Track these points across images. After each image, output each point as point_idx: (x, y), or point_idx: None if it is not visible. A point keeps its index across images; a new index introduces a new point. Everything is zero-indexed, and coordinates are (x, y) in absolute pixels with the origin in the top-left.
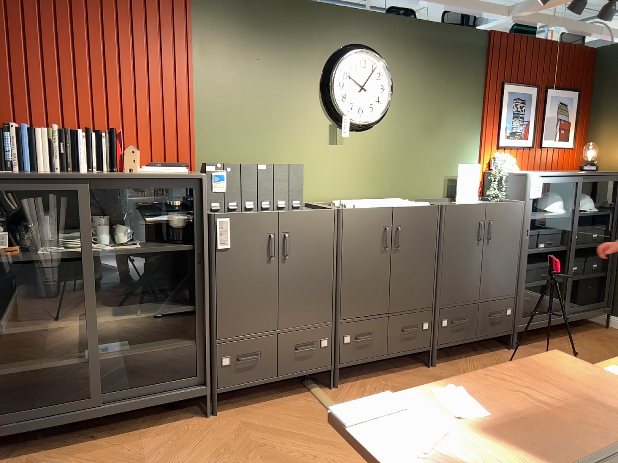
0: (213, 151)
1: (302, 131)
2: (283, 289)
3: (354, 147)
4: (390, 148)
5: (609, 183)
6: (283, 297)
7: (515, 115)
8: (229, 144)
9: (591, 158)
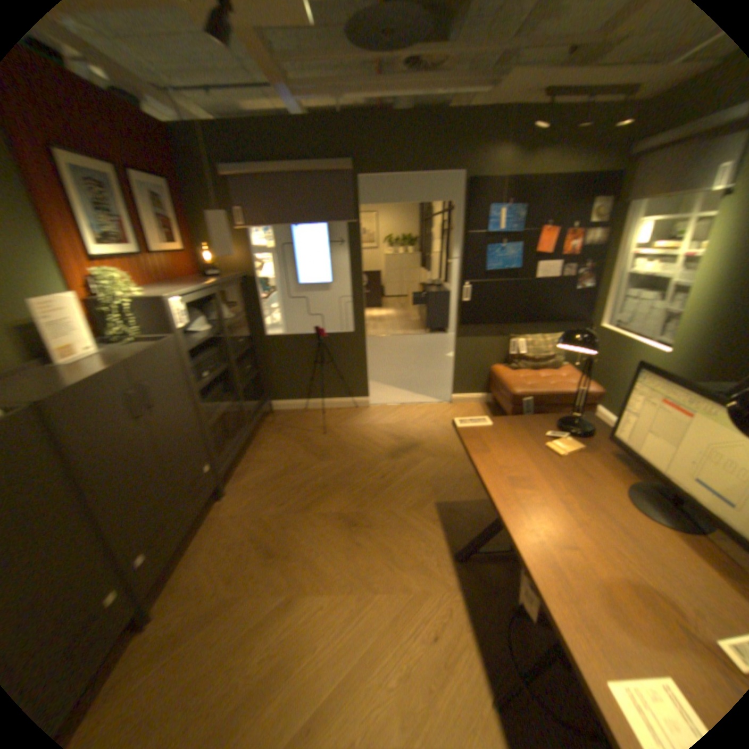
0: None
1: None
2: None
3: None
4: None
5: (235, 285)
6: None
7: (99, 206)
8: None
9: (208, 260)
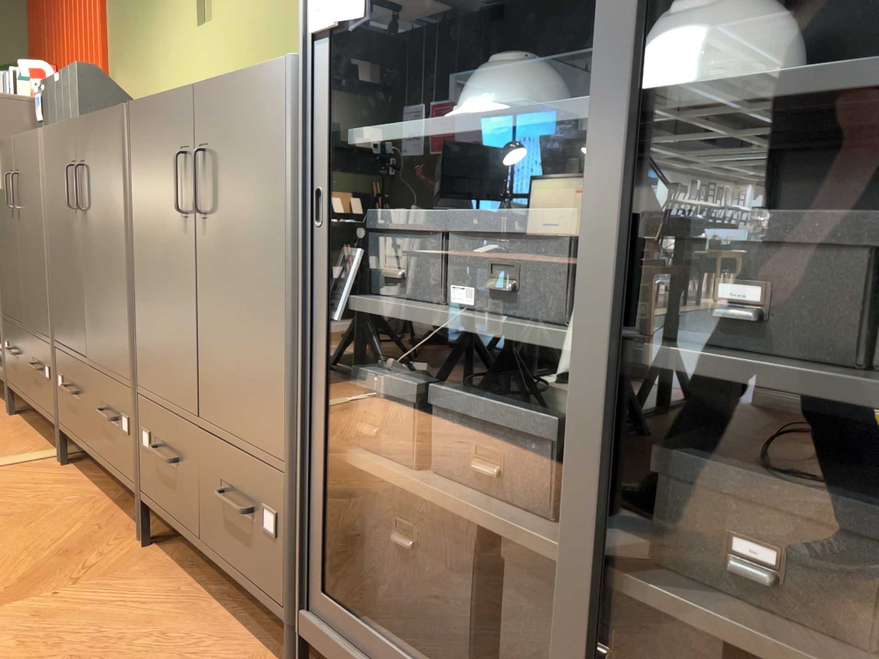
0: (118, 78)
1: (173, 15)
2: (23, 261)
3: (223, 22)
4: (269, 3)
5: None
6: (23, 274)
7: None
8: (126, 63)
9: None
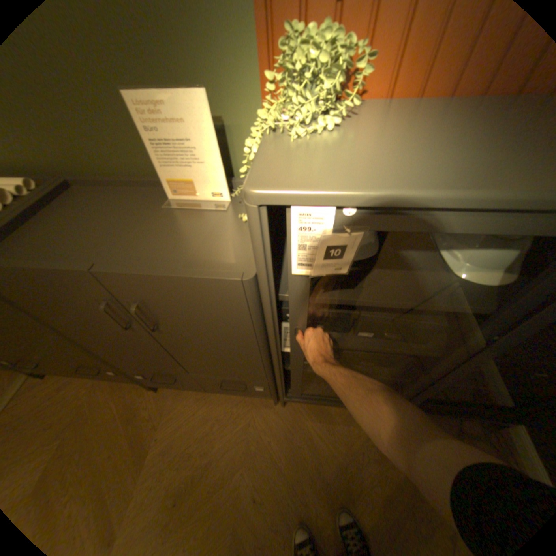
0: None
1: None
2: None
3: None
4: None
5: None
6: None
7: None
8: None
9: None
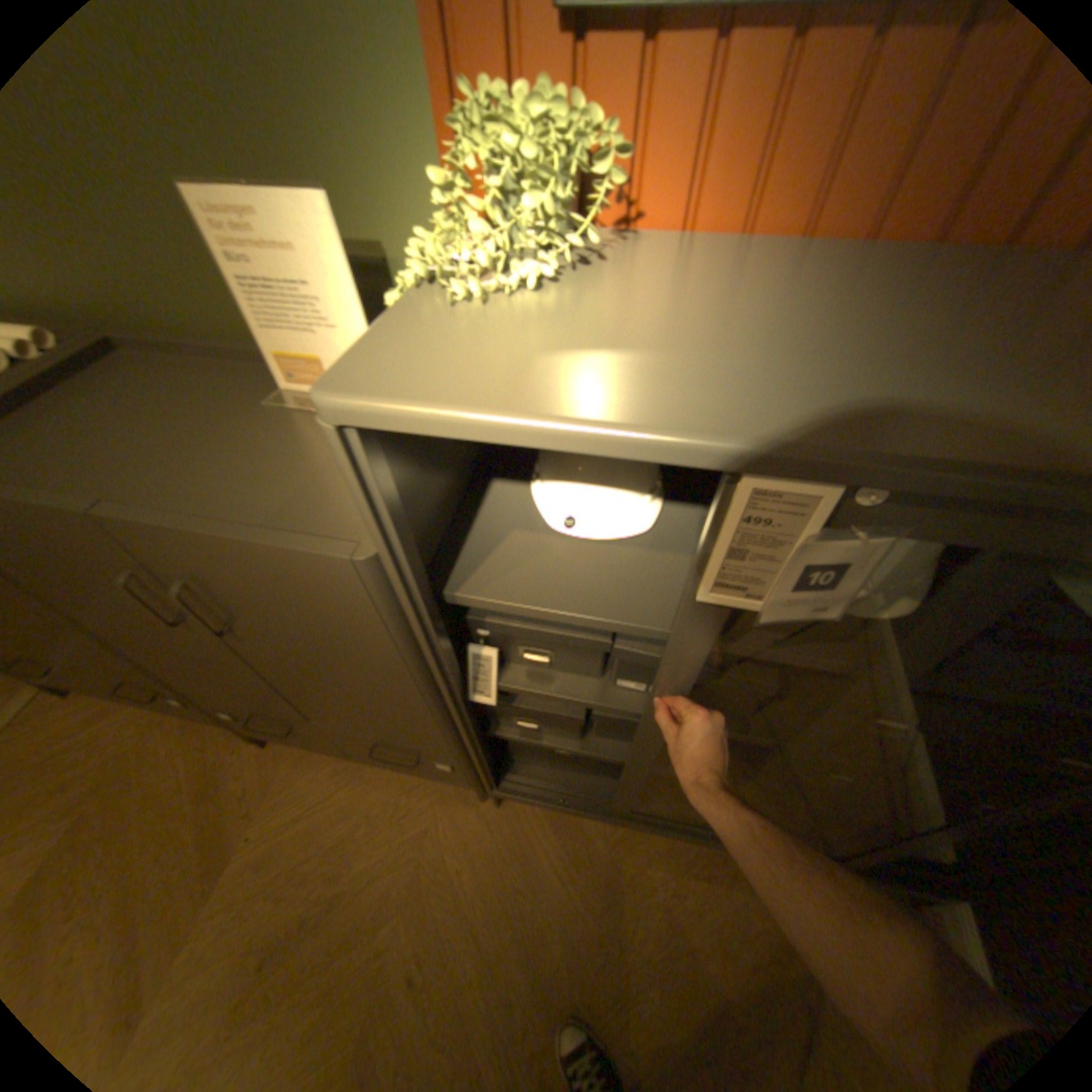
0: None
1: None
2: None
3: None
4: None
5: None
6: None
7: None
8: None
9: None
